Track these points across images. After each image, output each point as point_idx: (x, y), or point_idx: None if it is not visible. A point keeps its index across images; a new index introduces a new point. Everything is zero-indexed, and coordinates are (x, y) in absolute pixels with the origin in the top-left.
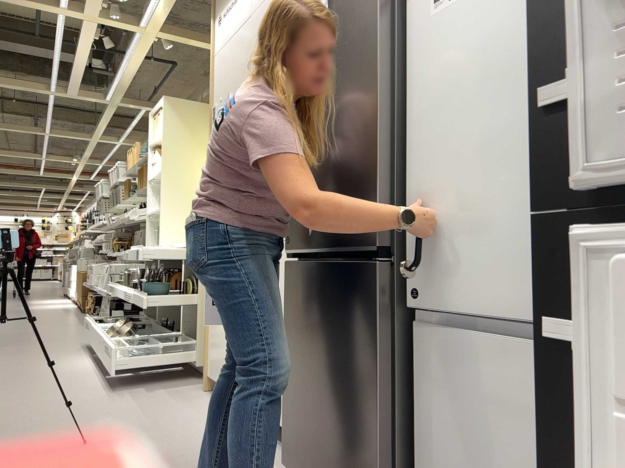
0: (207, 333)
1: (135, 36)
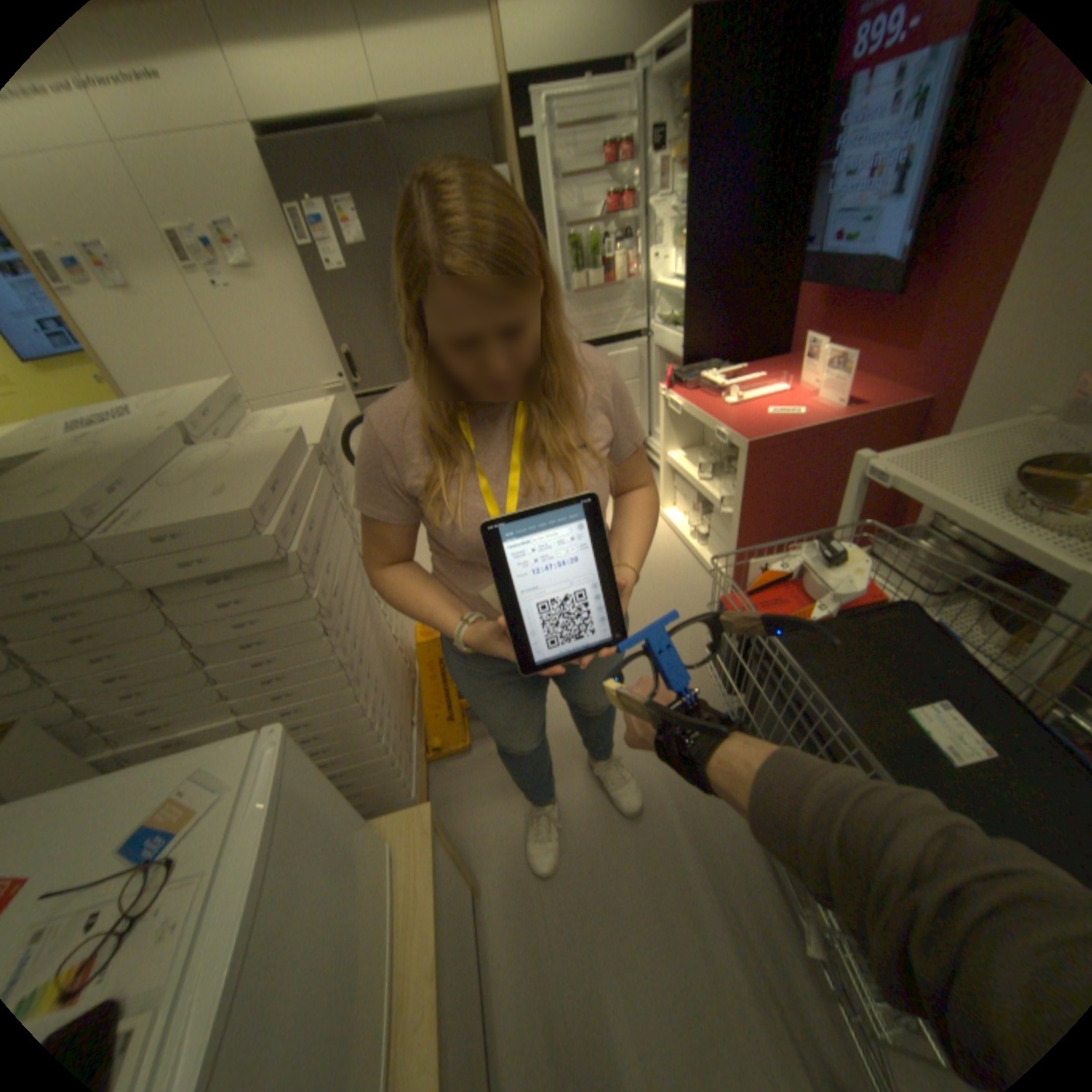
0: None
1: None
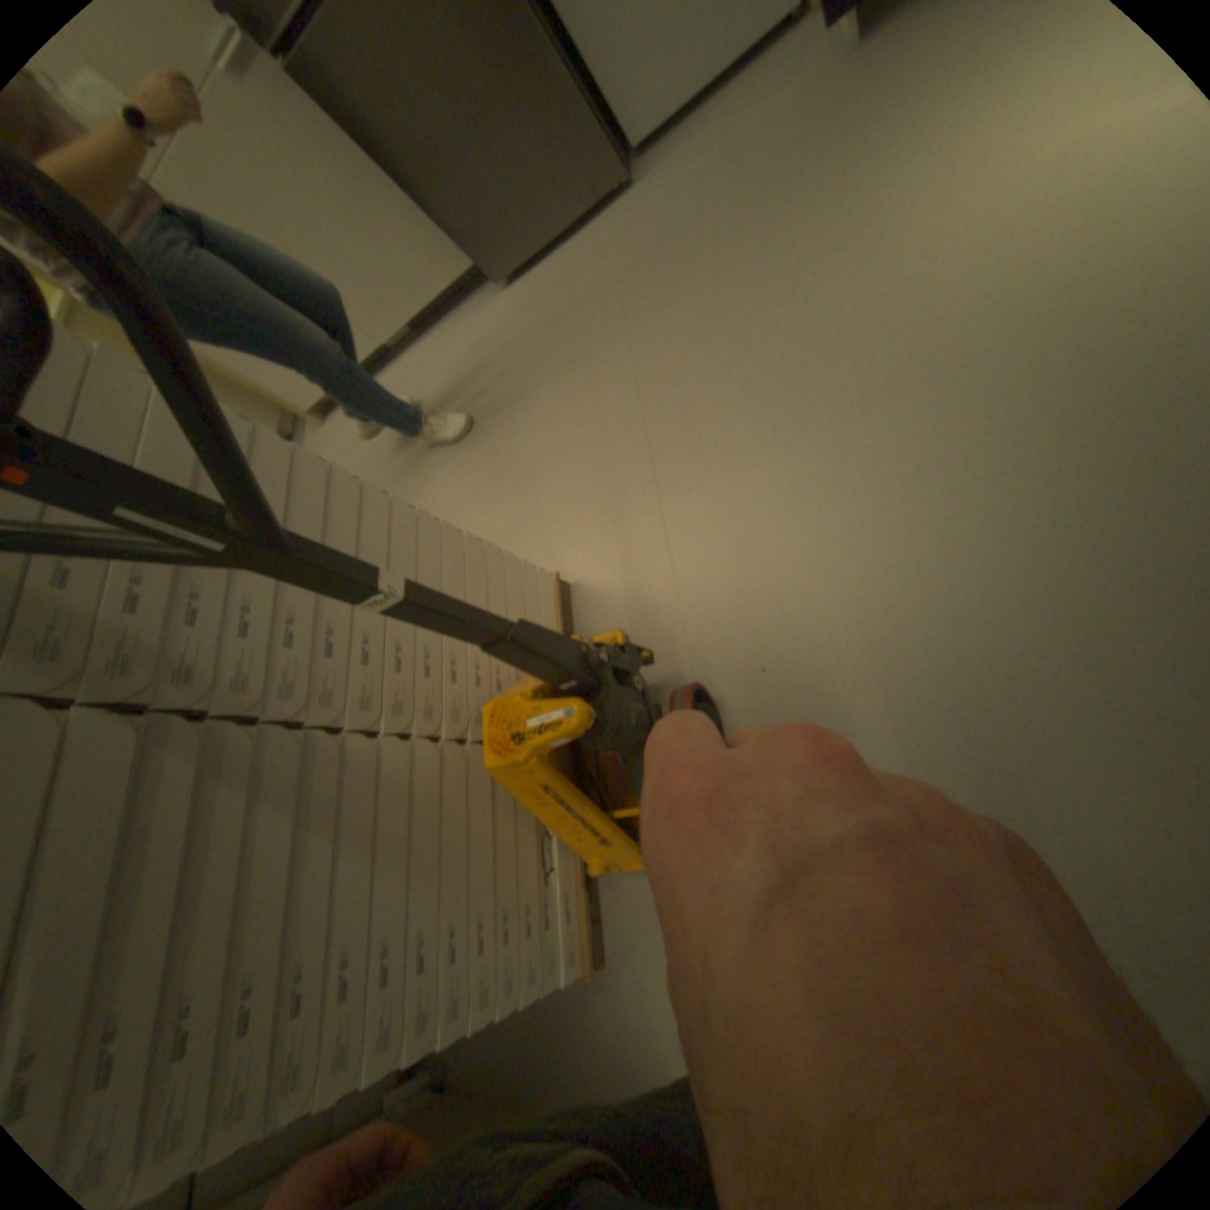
0: (249, 381)
1: None
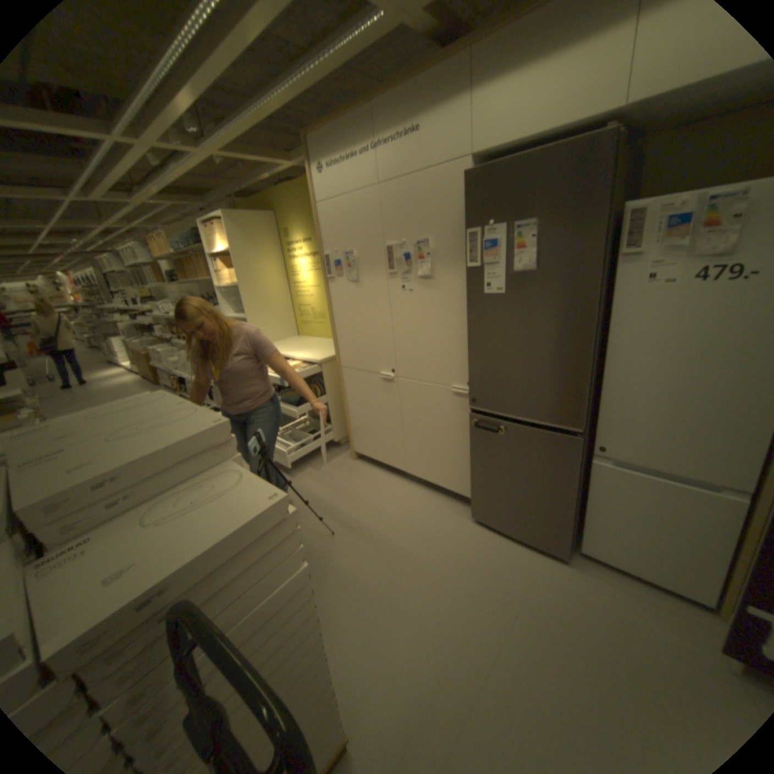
0: (350, 425)
1: (188, 153)
